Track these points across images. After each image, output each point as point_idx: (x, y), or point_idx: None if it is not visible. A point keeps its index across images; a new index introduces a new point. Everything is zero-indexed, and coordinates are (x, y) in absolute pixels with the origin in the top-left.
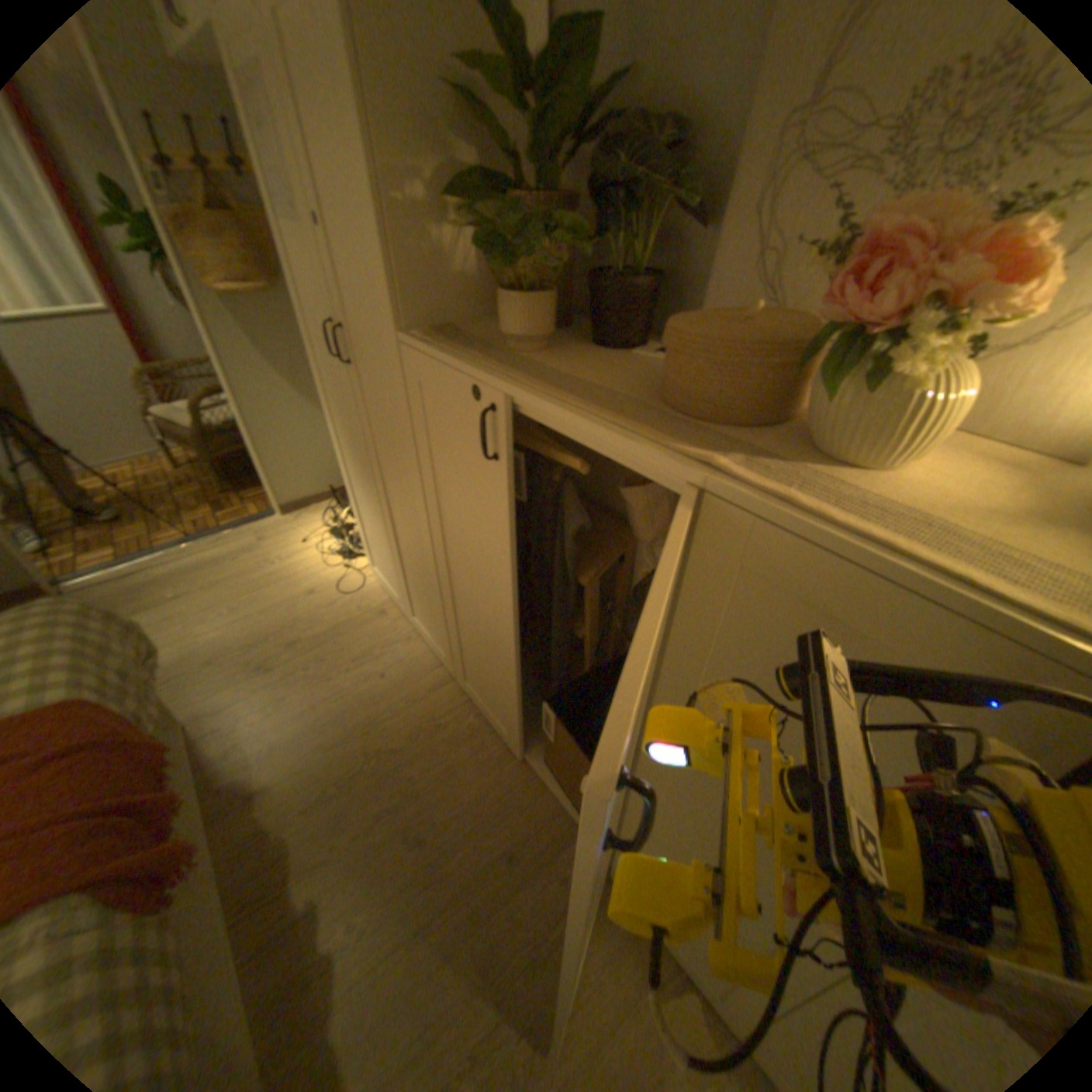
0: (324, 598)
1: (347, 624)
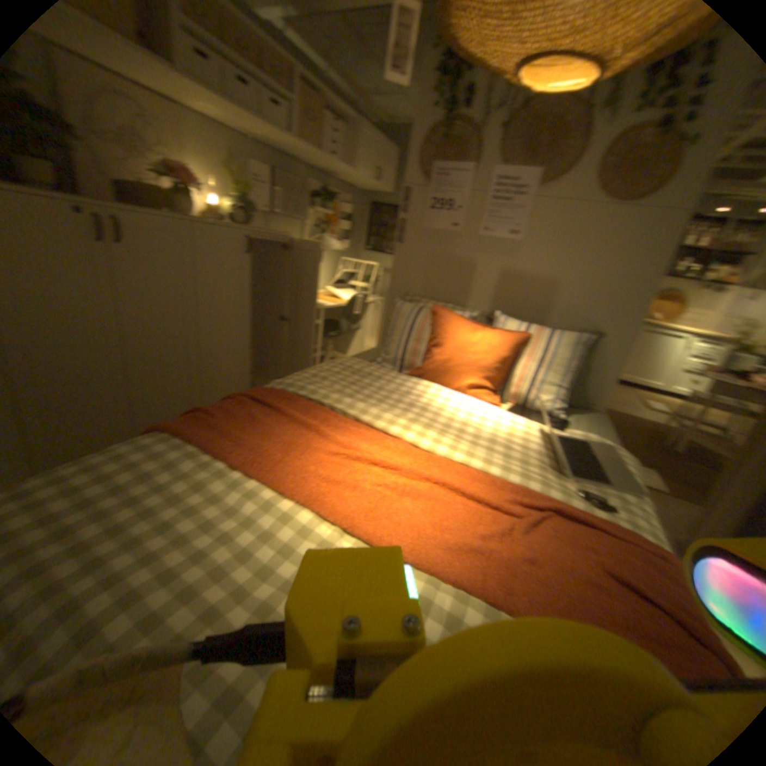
0: None
1: None
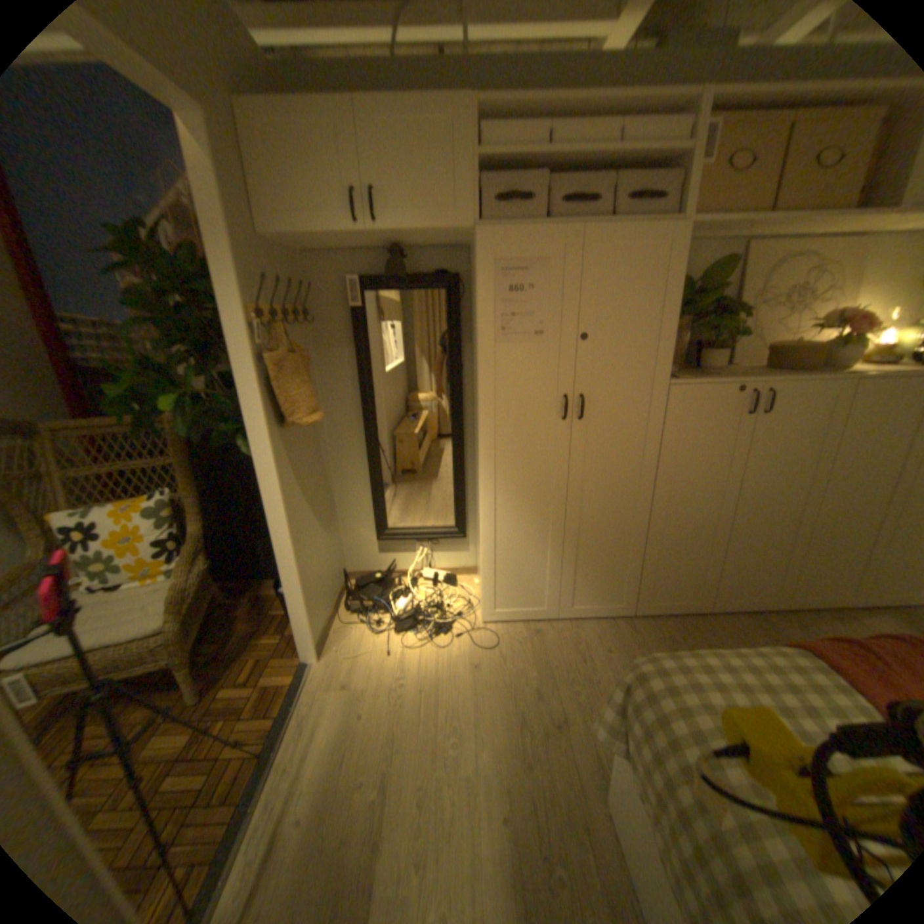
0: (488, 662)
1: (534, 656)
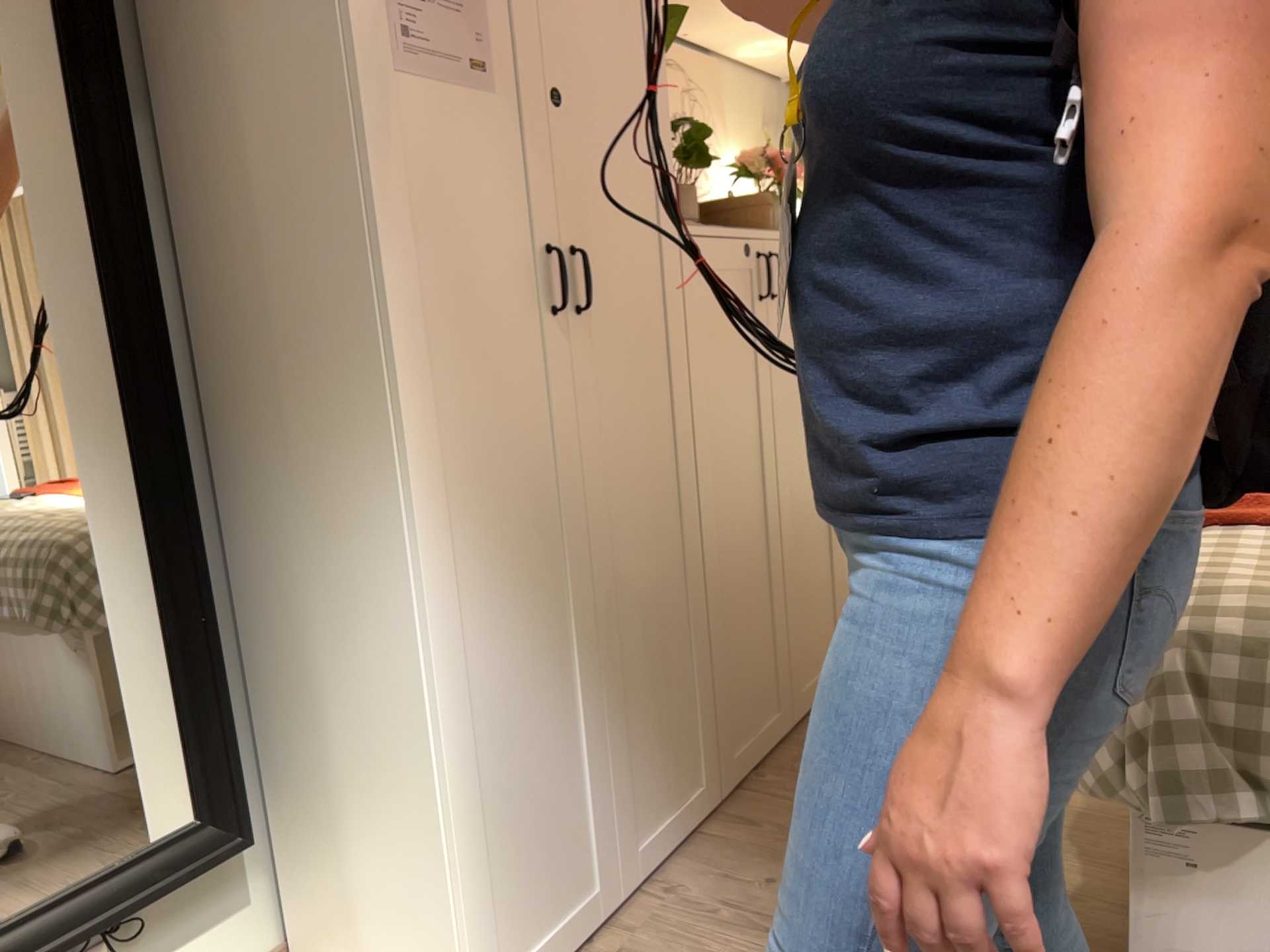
0: None
1: None
